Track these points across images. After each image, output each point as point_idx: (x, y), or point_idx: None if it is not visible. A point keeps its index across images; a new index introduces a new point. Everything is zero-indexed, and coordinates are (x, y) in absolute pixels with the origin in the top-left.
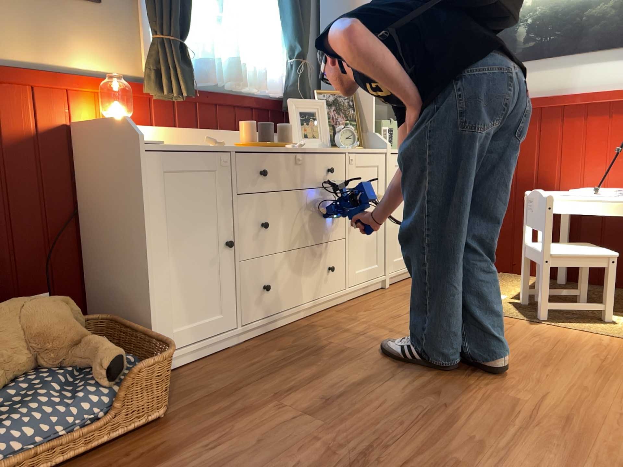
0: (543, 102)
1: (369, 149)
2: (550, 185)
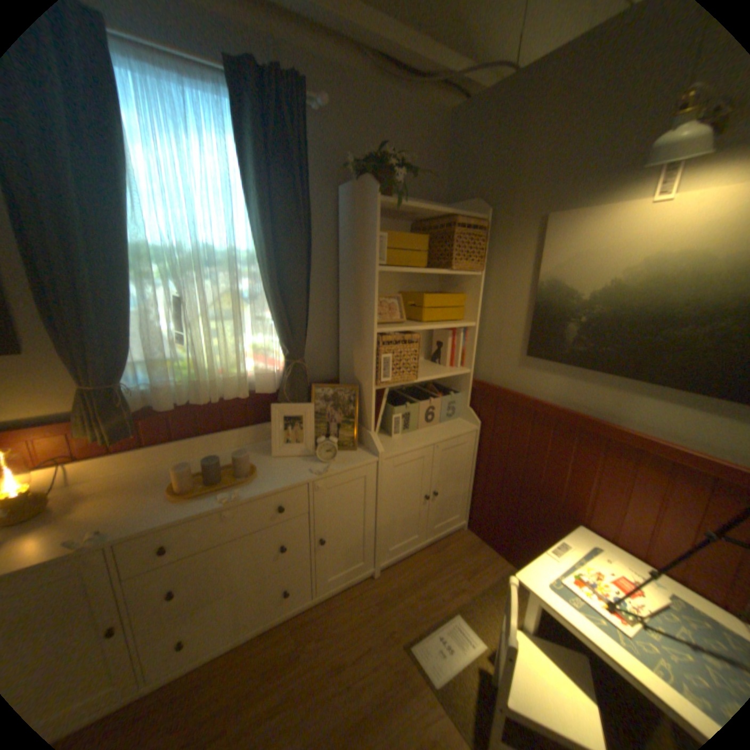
0: (587, 425)
1: (358, 457)
2: (581, 517)
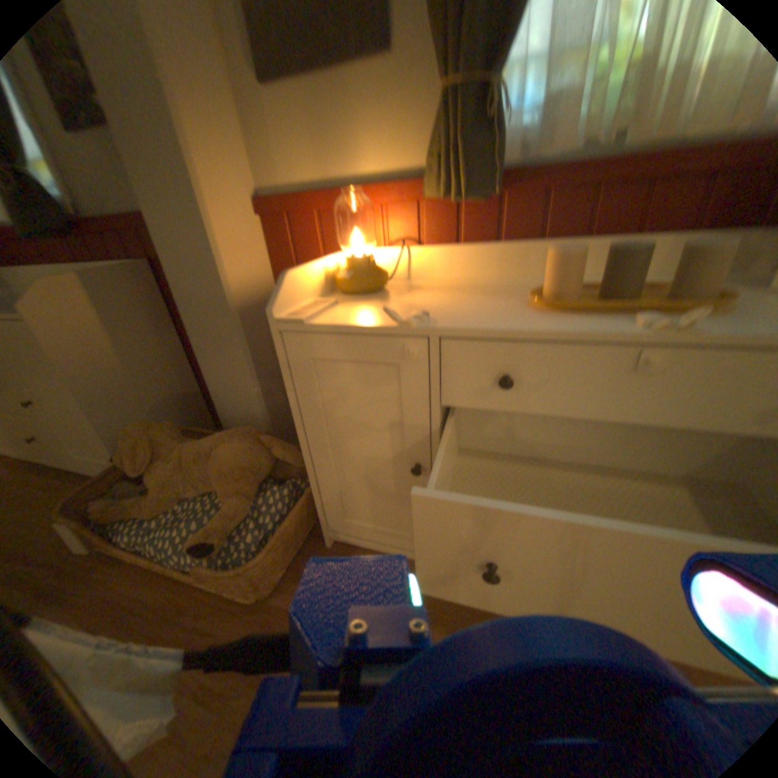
0: None
1: None
2: None
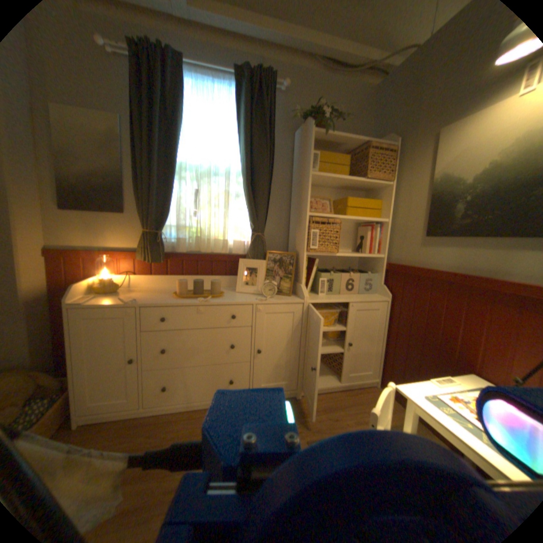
0: (474, 281)
1: (290, 299)
2: (473, 366)
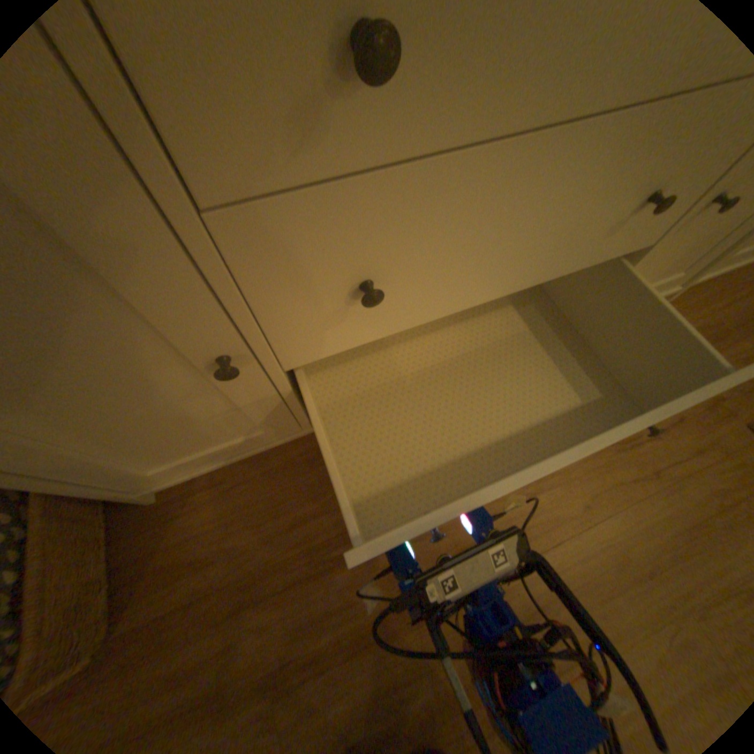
0: None
1: None
2: None
